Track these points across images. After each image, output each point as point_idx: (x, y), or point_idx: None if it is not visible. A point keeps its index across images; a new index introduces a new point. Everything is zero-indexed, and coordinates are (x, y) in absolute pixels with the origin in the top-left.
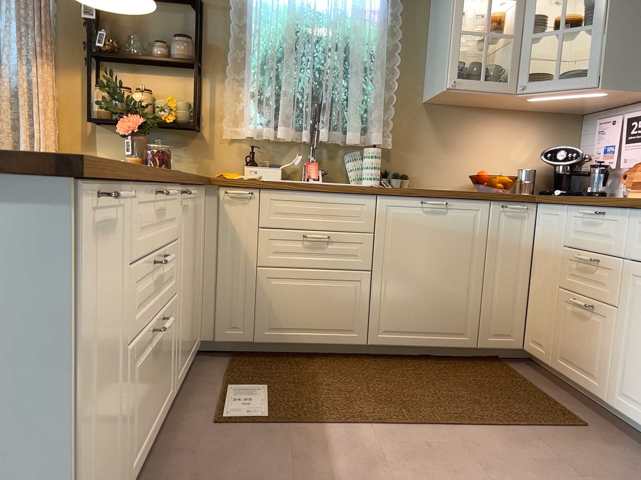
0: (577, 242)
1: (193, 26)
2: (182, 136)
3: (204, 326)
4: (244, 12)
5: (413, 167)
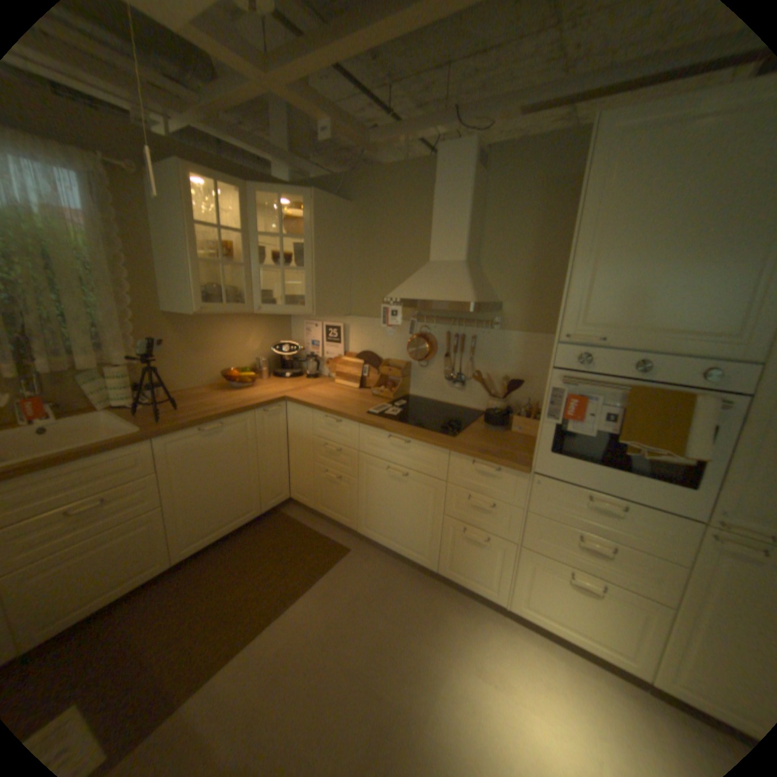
0: (322, 435)
1: None
2: None
3: None
4: None
5: (161, 374)
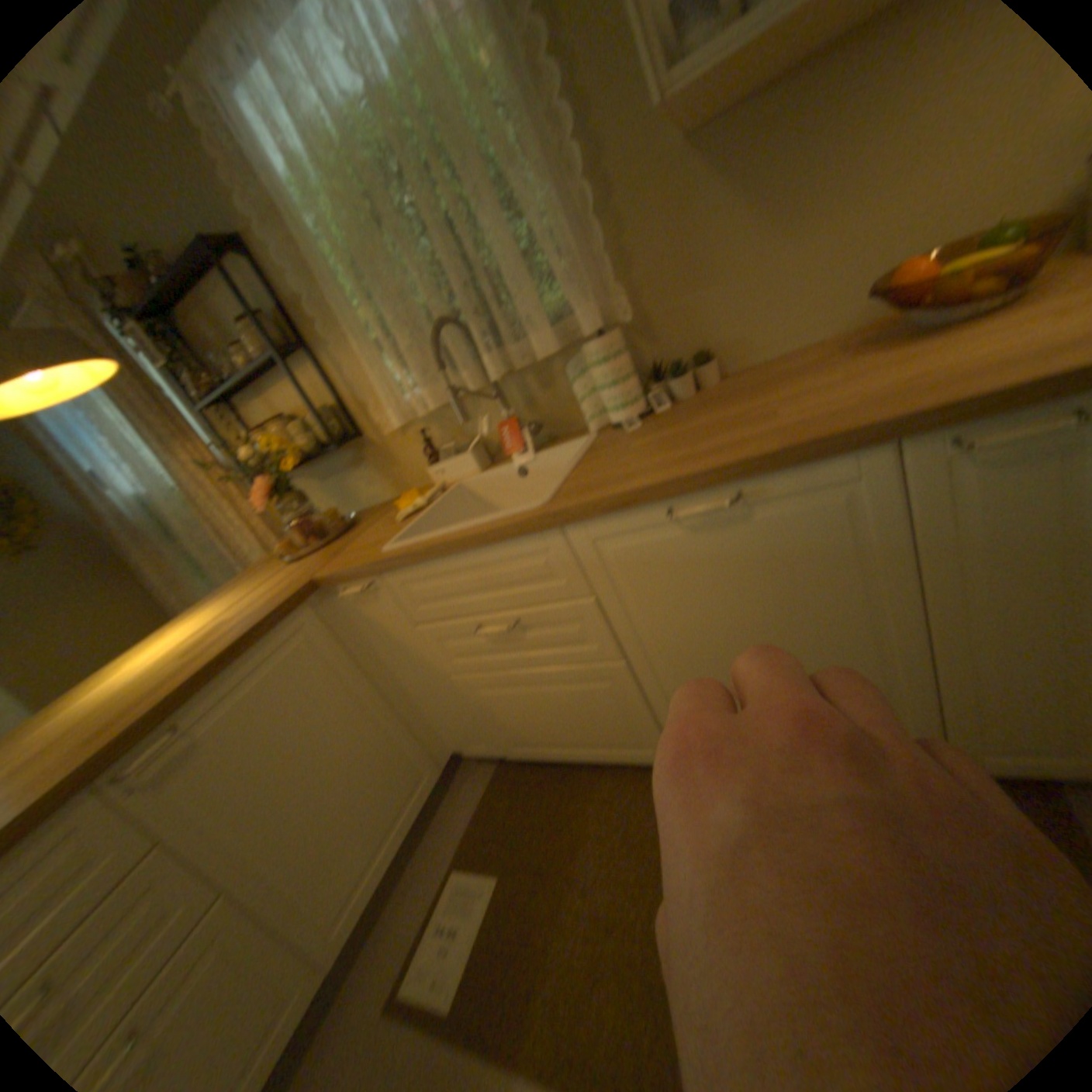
0: None
1: (253, 287)
2: (351, 455)
3: (443, 742)
4: (278, 209)
5: (714, 327)
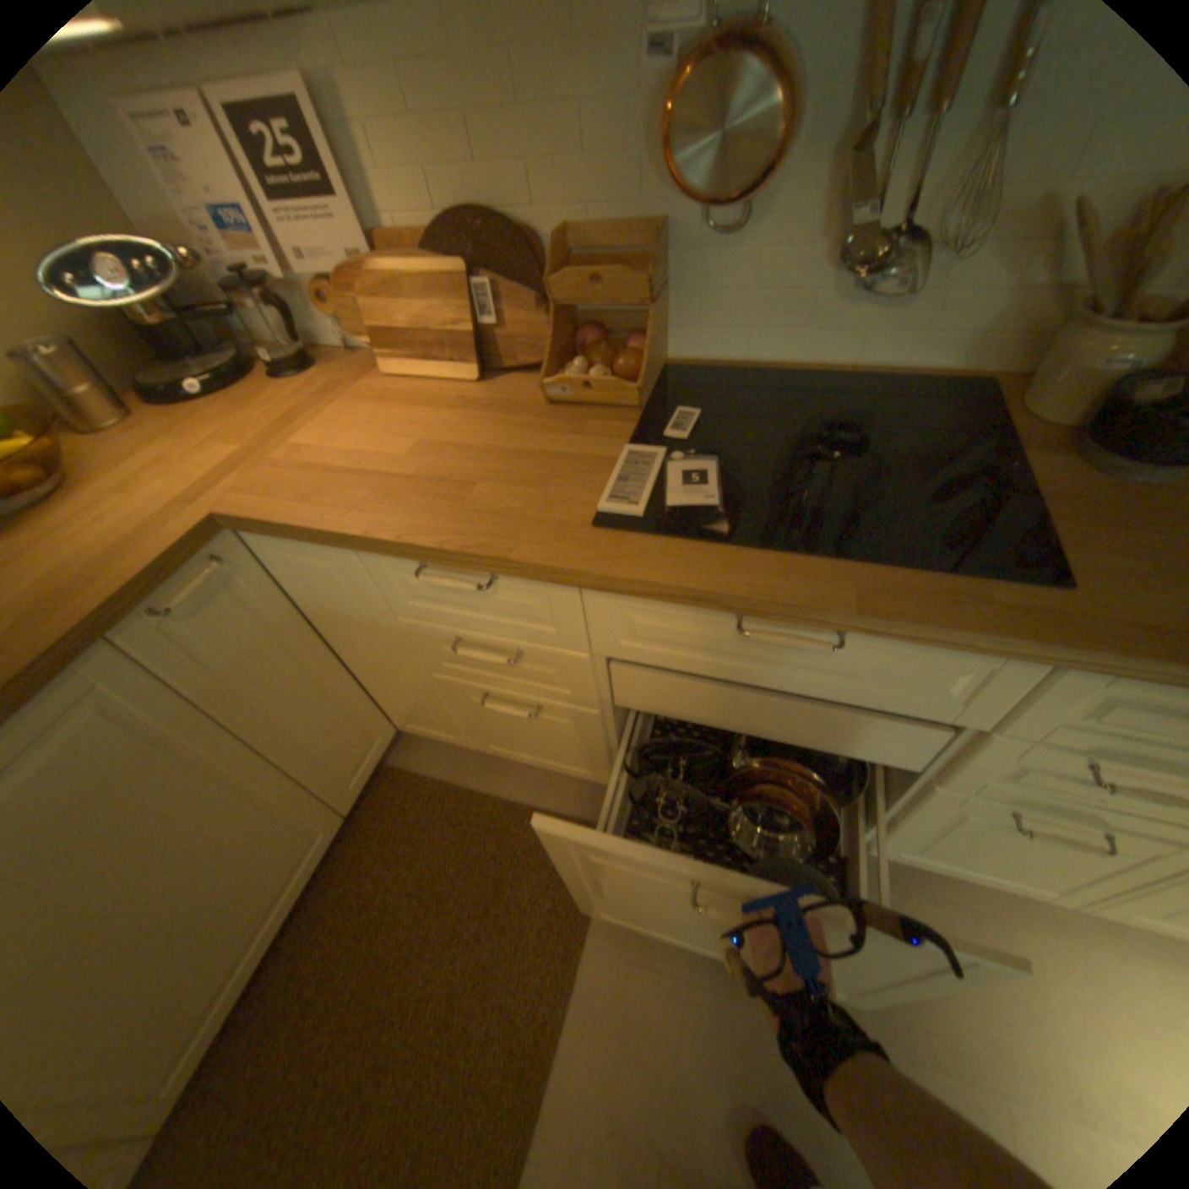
0: (432, 614)
1: None
2: None
3: None
4: None
5: None
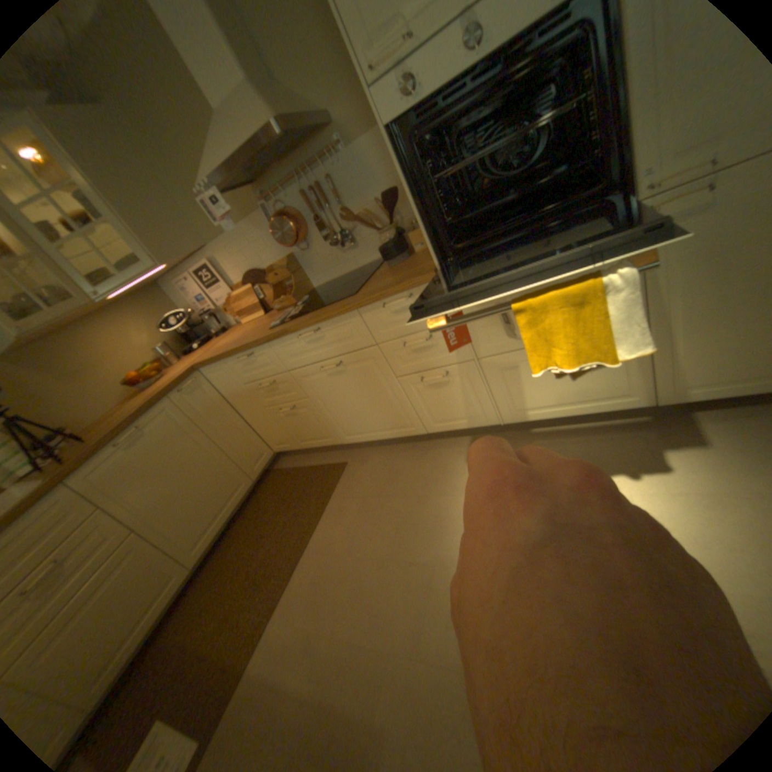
0: (251, 377)
1: None
2: None
3: None
4: None
5: (58, 416)
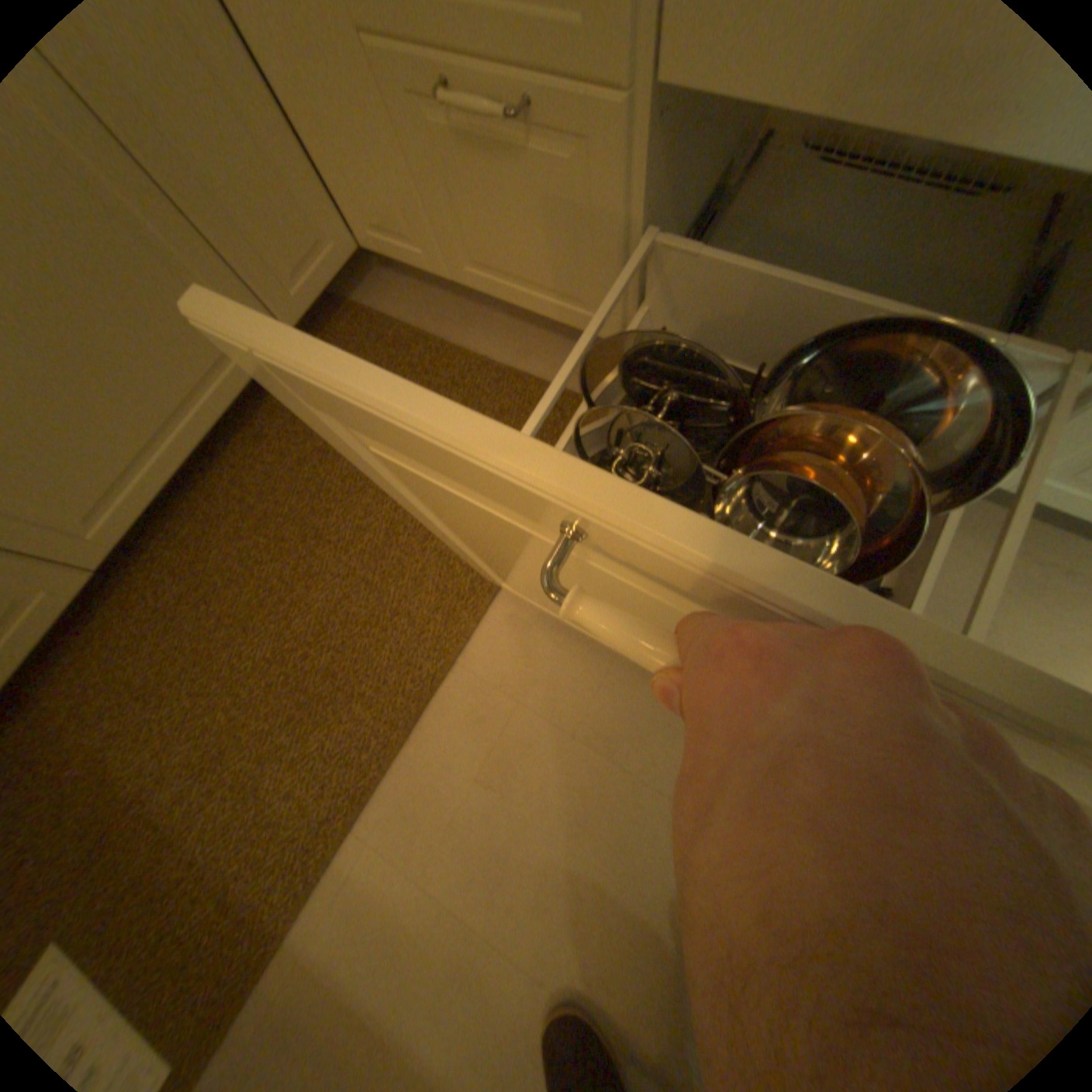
0: None
1: None
2: None
3: None
4: None
5: None
